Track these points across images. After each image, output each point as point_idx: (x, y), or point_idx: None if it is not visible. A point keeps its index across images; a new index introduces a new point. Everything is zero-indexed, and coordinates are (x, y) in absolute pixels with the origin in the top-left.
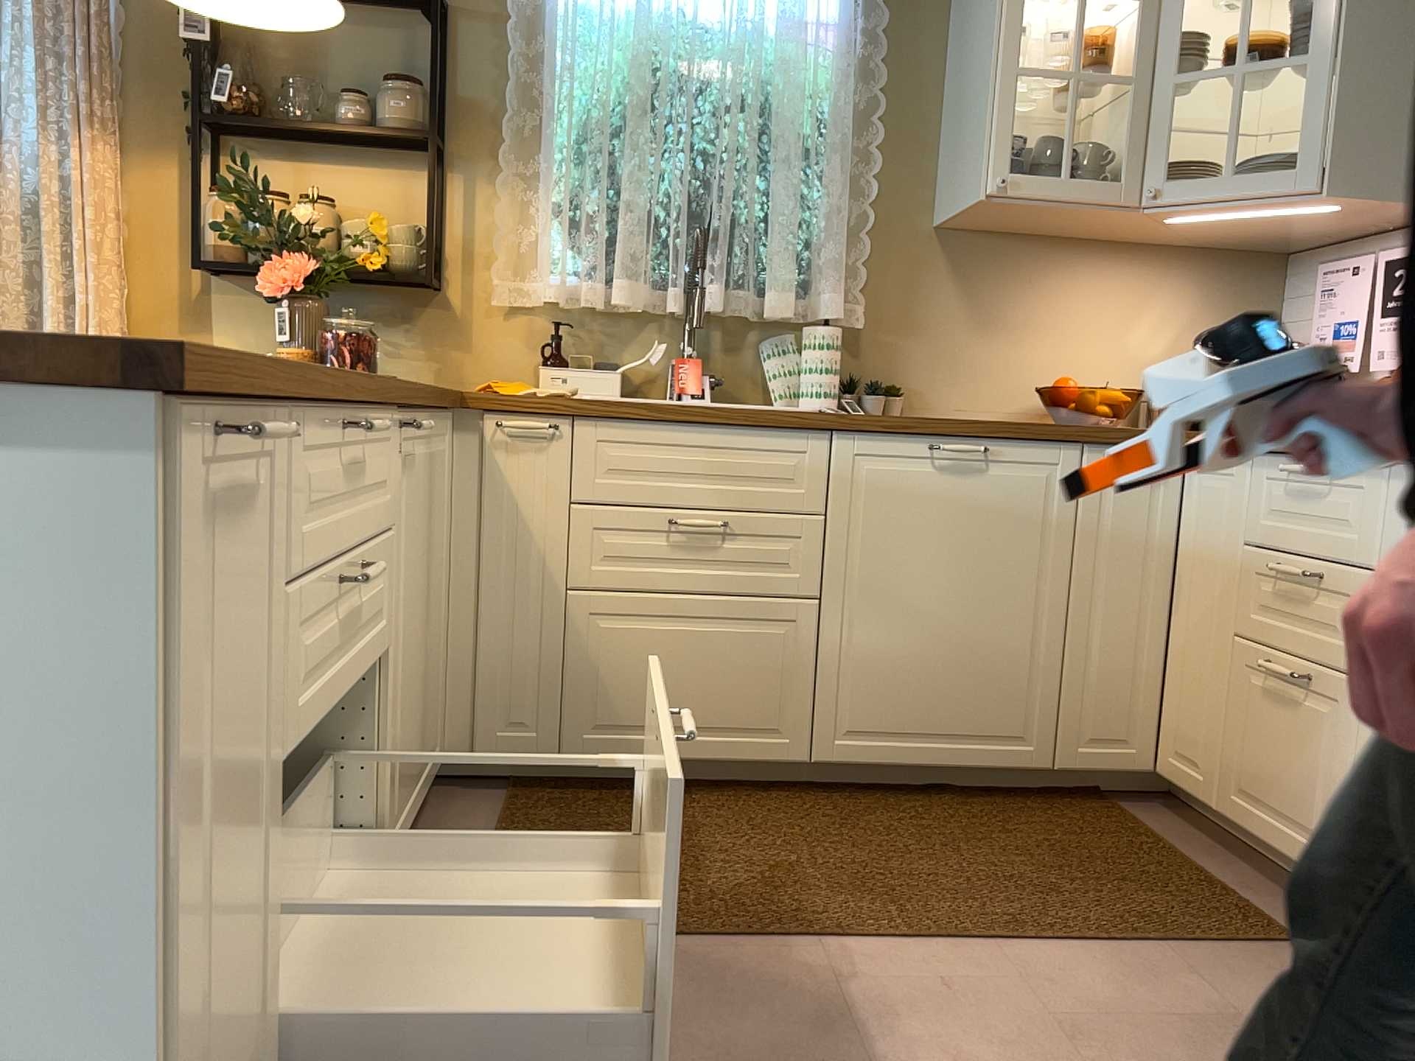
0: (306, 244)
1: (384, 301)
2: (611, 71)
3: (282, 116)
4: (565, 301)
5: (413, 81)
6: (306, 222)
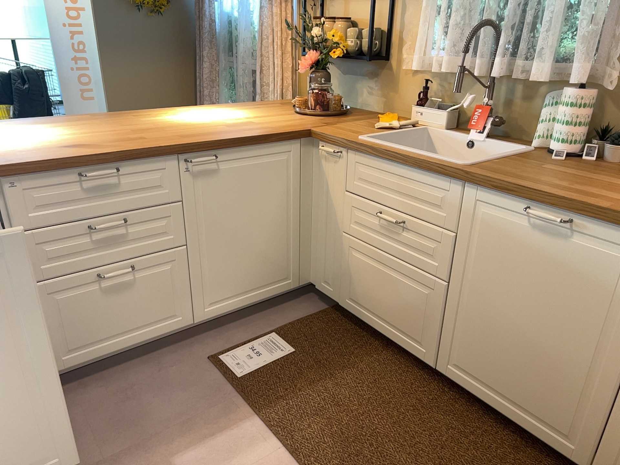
0: (319, 46)
1: (367, 66)
2: None
3: None
4: (425, 69)
5: None
6: (314, 36)
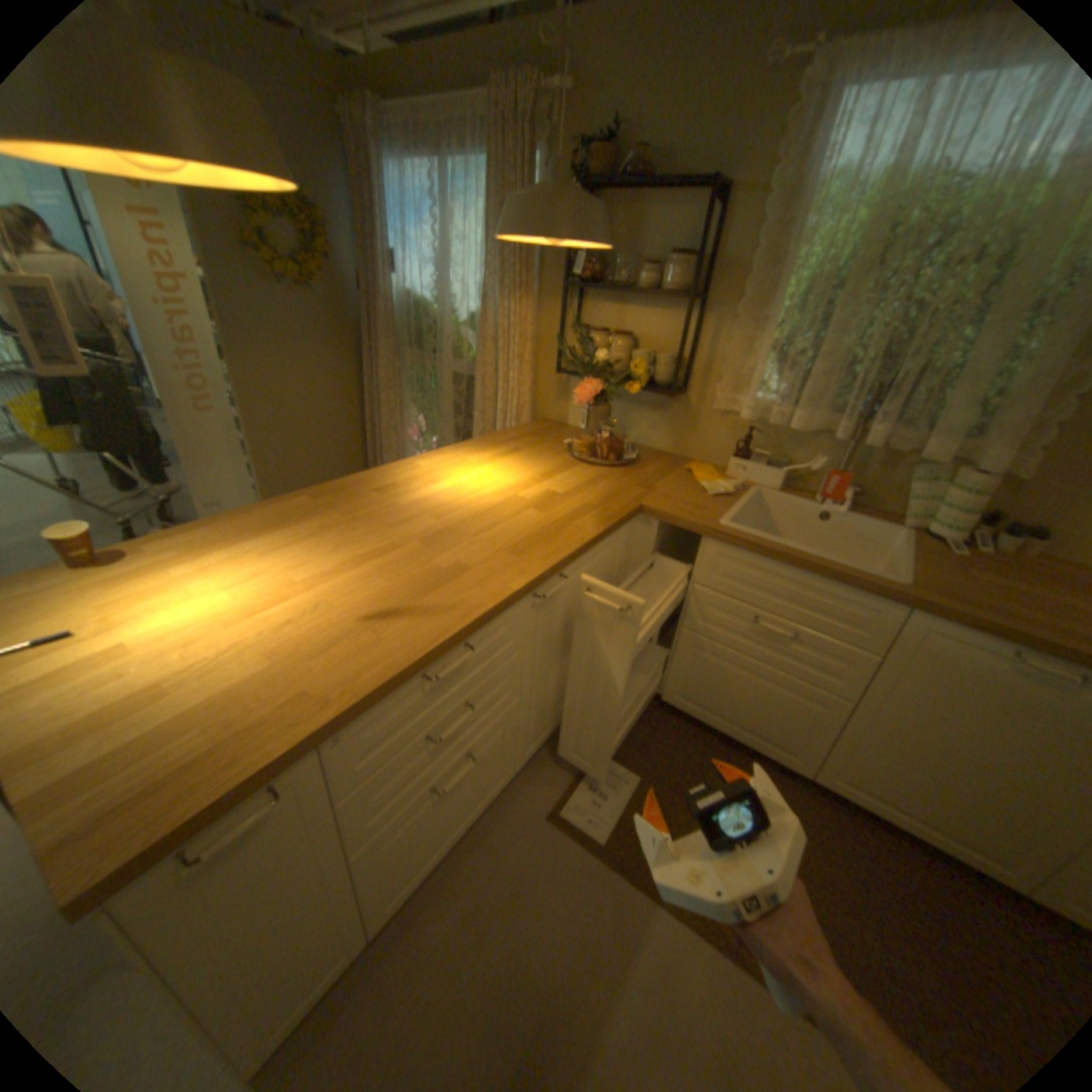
0: (601, 370)
1: (652, 394)
2: (851, 227)
3: (614, 271)
4: (759, 417)
5: (694, 245)
6: (600, 359)
